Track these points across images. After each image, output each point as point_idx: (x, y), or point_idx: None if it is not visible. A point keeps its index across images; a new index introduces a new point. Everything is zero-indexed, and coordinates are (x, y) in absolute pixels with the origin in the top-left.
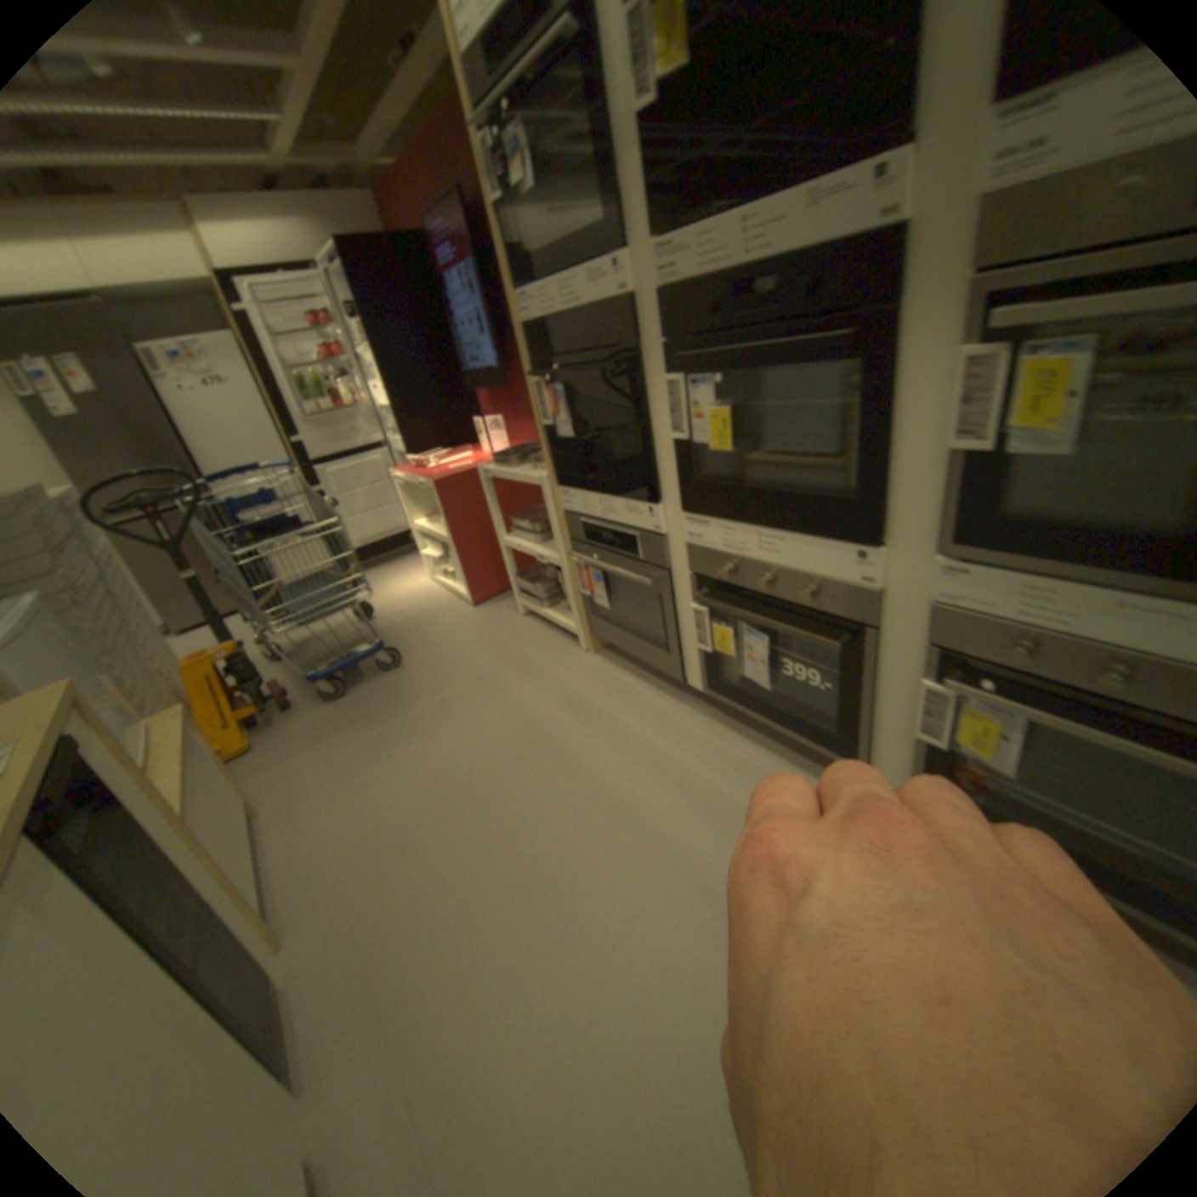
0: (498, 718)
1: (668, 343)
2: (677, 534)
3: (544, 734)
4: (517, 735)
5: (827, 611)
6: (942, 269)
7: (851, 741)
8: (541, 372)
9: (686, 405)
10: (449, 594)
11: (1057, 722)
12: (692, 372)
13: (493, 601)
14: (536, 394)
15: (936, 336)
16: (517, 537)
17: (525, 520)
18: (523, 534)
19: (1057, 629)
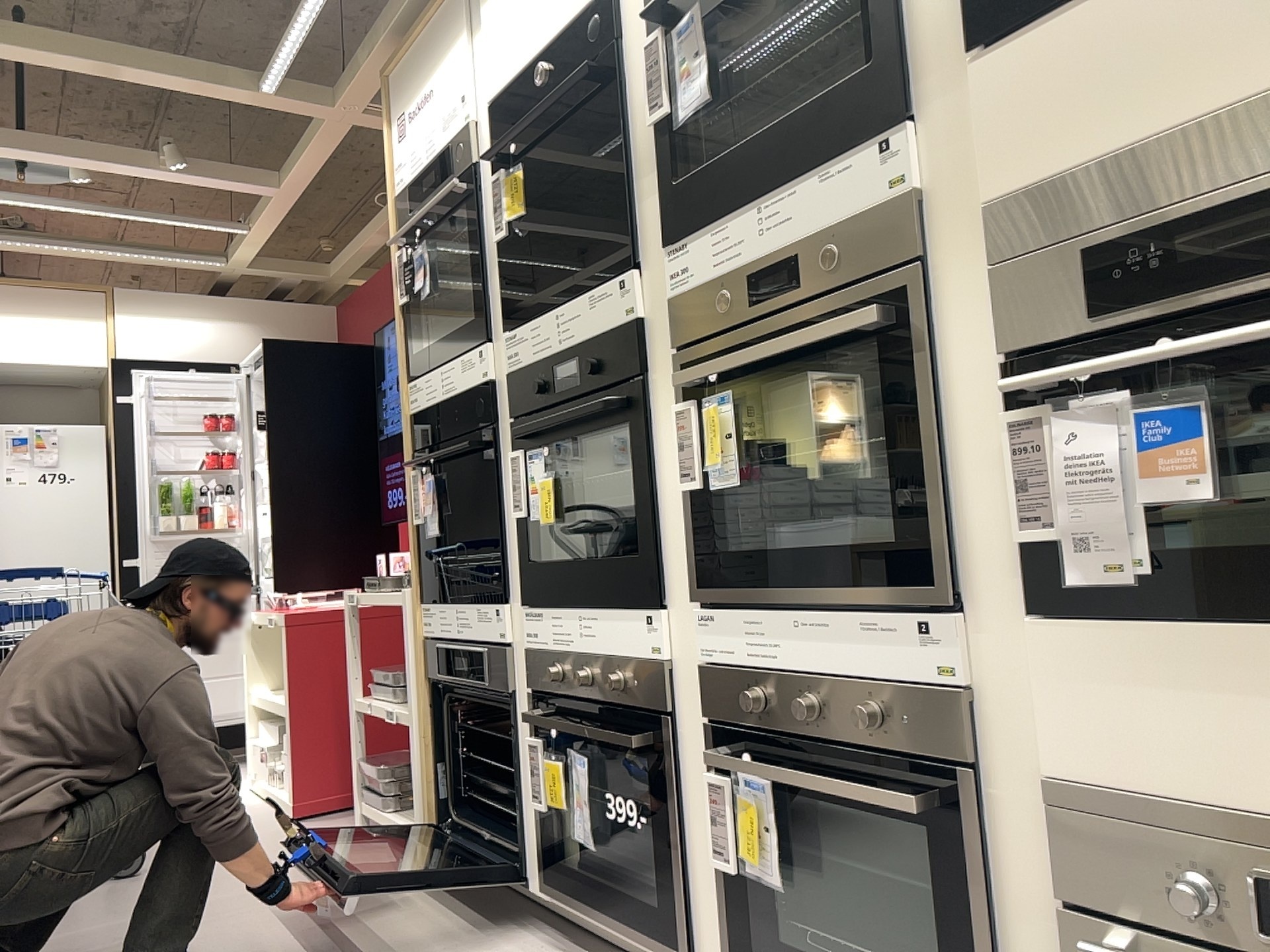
0: (247, 933)
1: (513, 424)
2: (521, 644)
3: (301, 951)
4: (260, 951)
5: (632, 706)
6: (663, 351)
7: (673, 913)
8: (422, 468)
9: (524, 483)
10: (269, 806)
11: (776, 774)
12: (535, 453)
13: (328, 816)
14: (412, 491)
15: (668, 401)
16: (376, 698)
17: (391, 672)
18: (385, 695)
19: (773, 668)
